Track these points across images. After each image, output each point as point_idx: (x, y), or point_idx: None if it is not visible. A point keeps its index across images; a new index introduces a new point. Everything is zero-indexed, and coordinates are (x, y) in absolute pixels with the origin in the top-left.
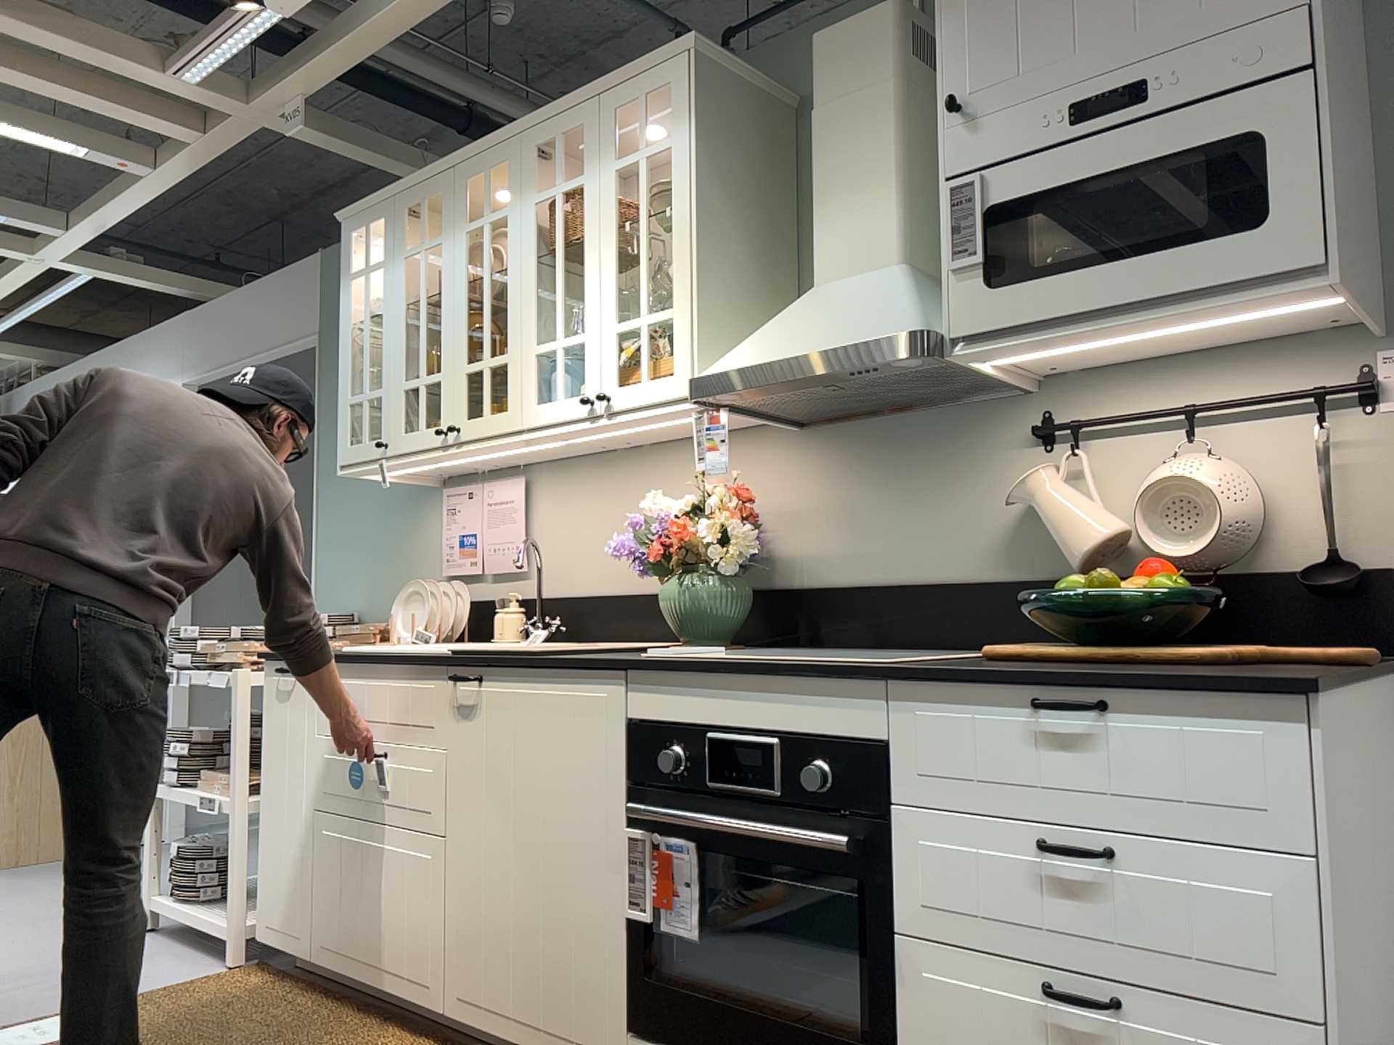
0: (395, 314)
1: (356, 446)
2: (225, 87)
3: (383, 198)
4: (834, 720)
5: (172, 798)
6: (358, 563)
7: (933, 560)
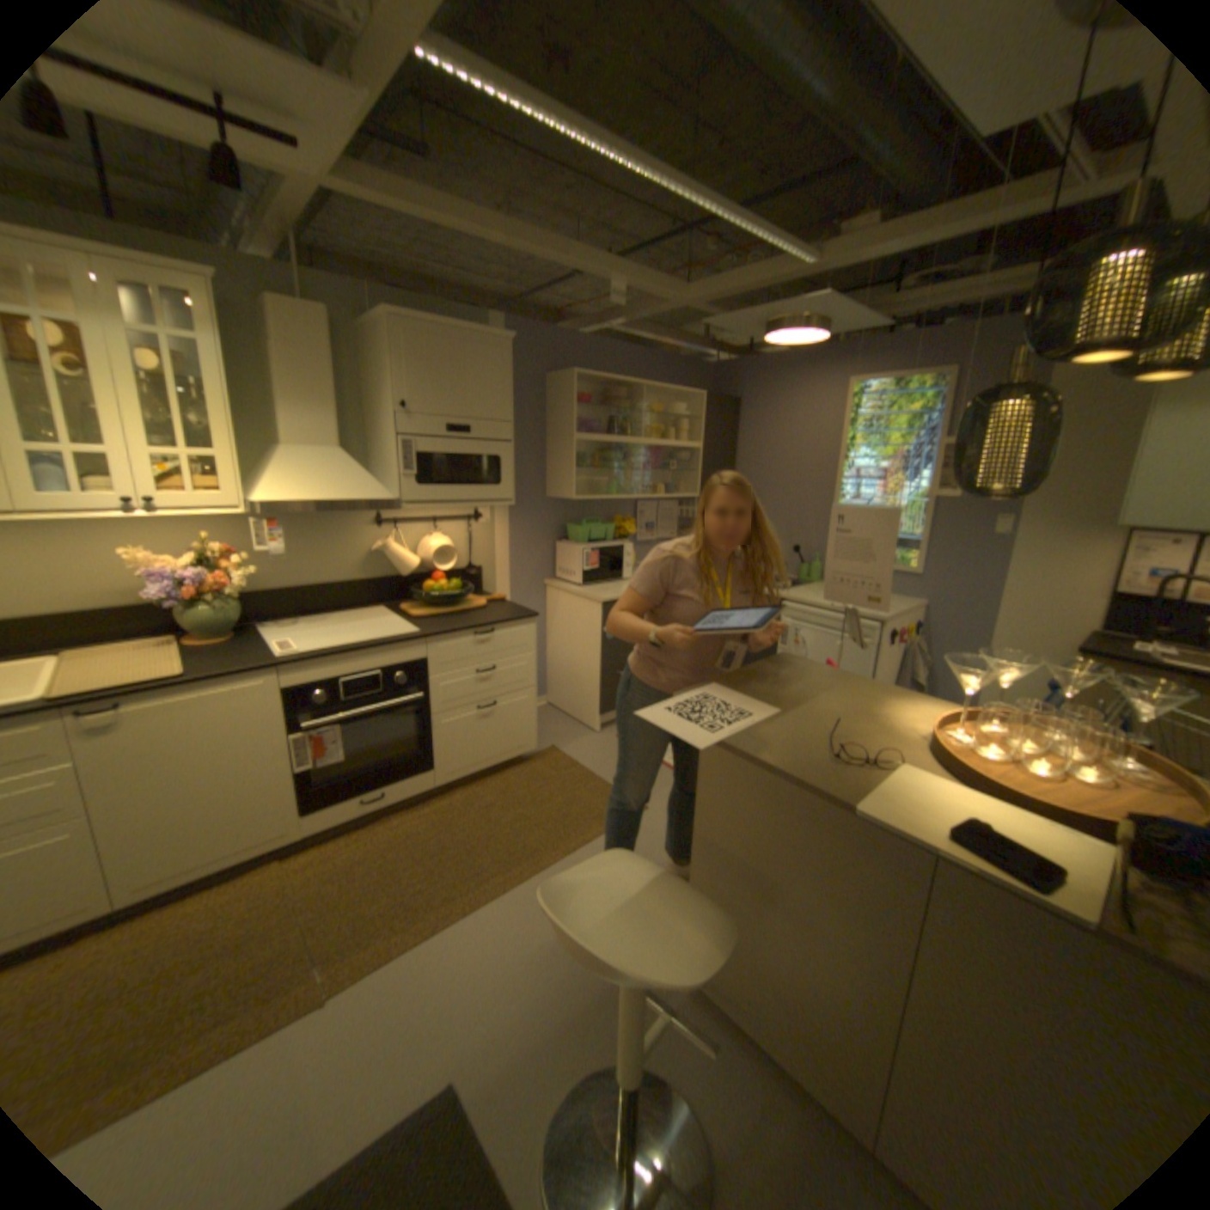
0: None
1: None
2: None
3: None
4: (406, 656)
5: None
6: None
7: (330, 573)
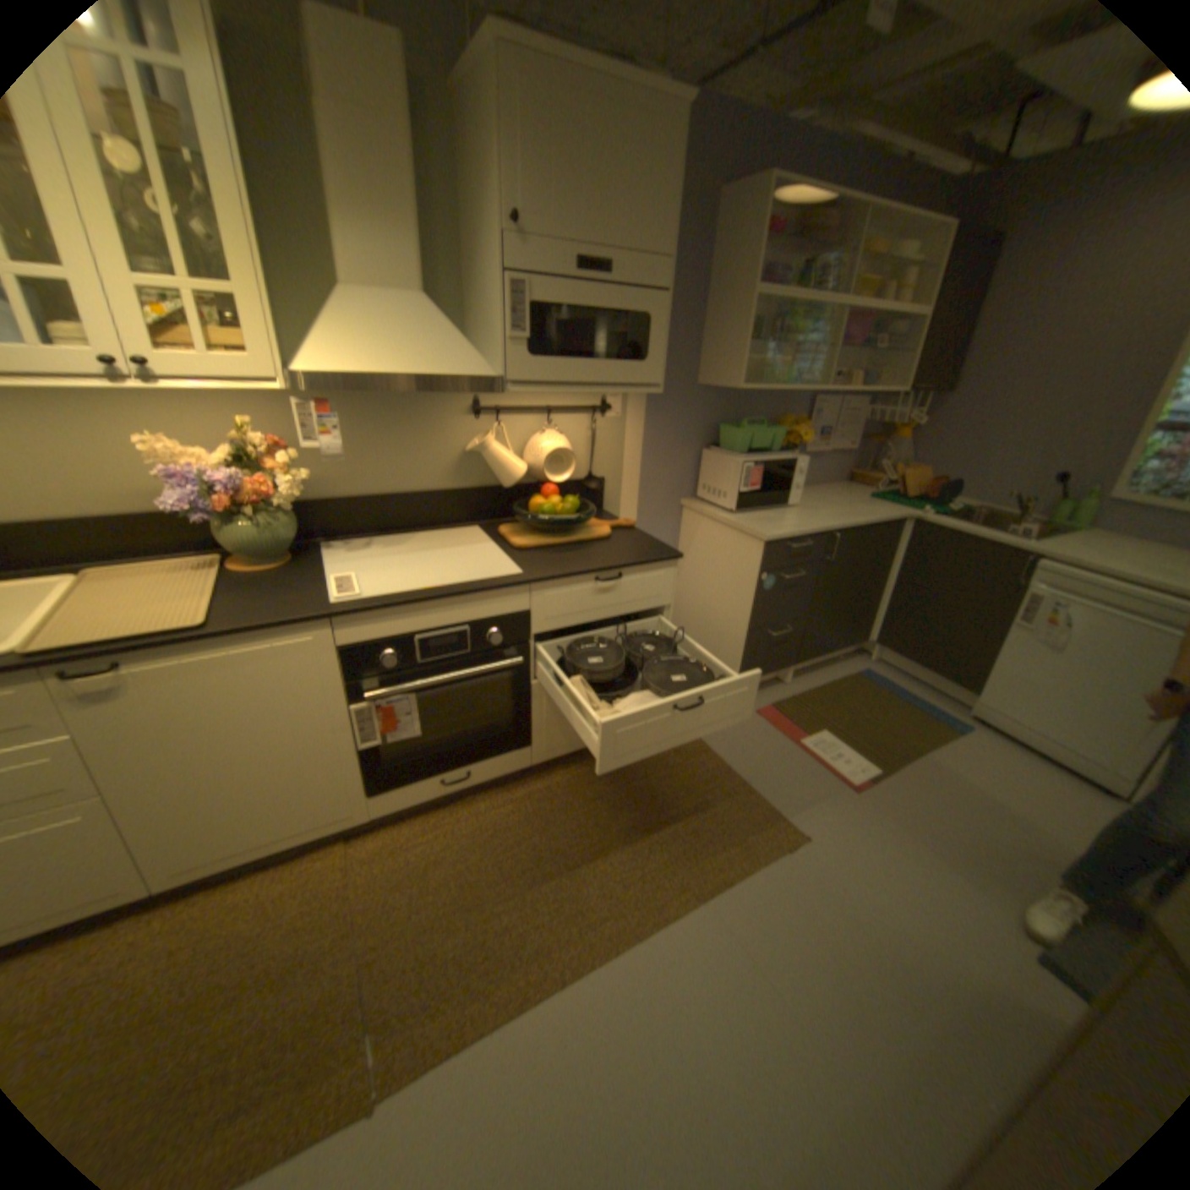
0: None
1: None
2: None
3: None
4: (502, 607)
5: None
6: None
7: (411, 478)
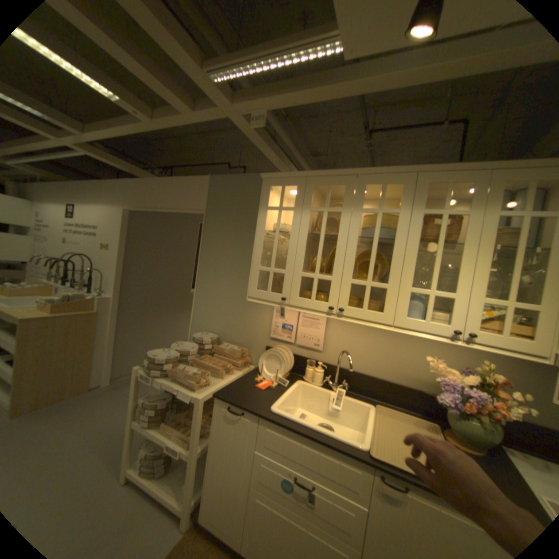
0: (300, 237)
1: (262, 291)
2: (224, 87)
3: (298, 175)
4: None
5: (143, 434)
6: (218, 314)
7: None
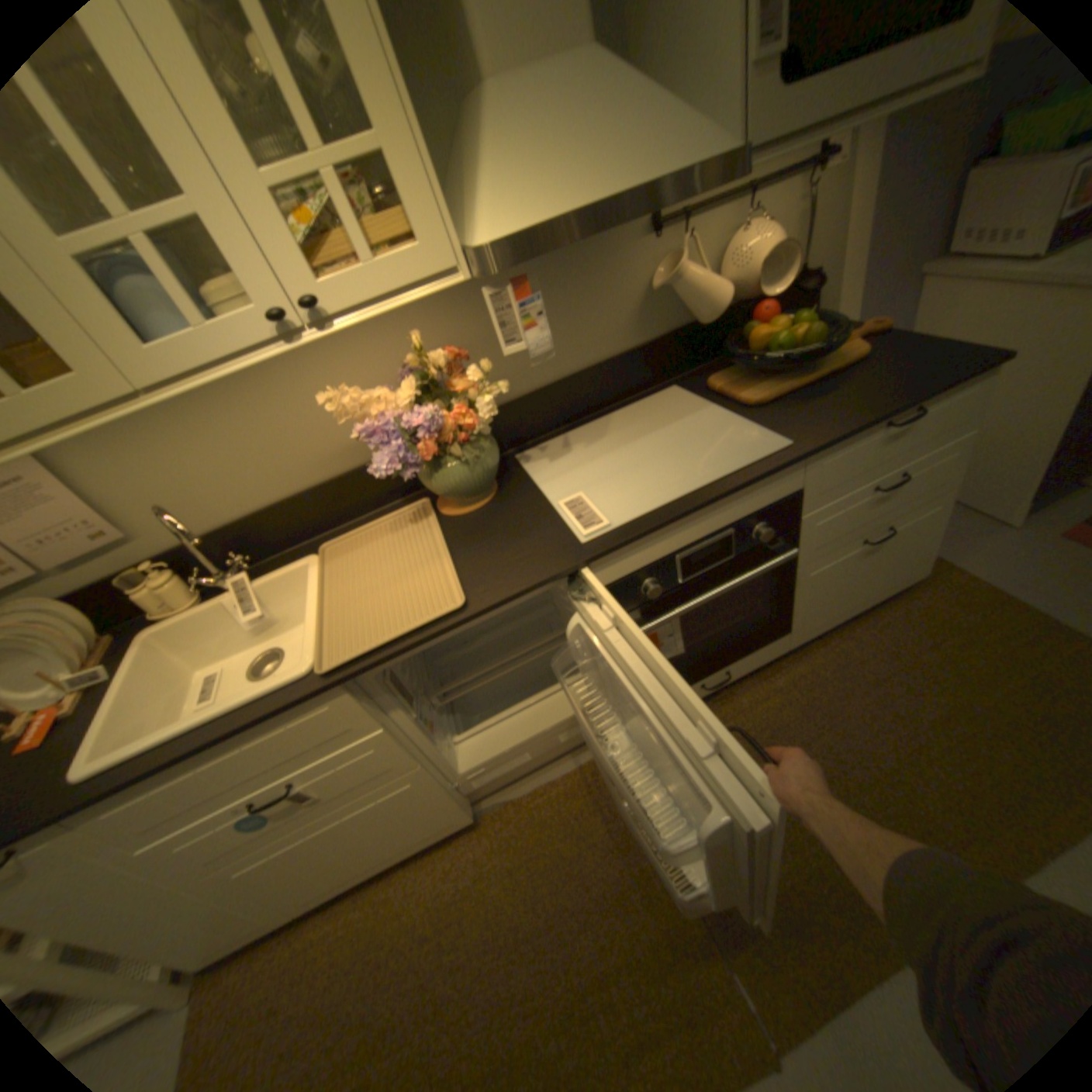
0: None
1: None
2: None
3: None
4: (770, 496)
5: None
6: None
7: (591, 348)
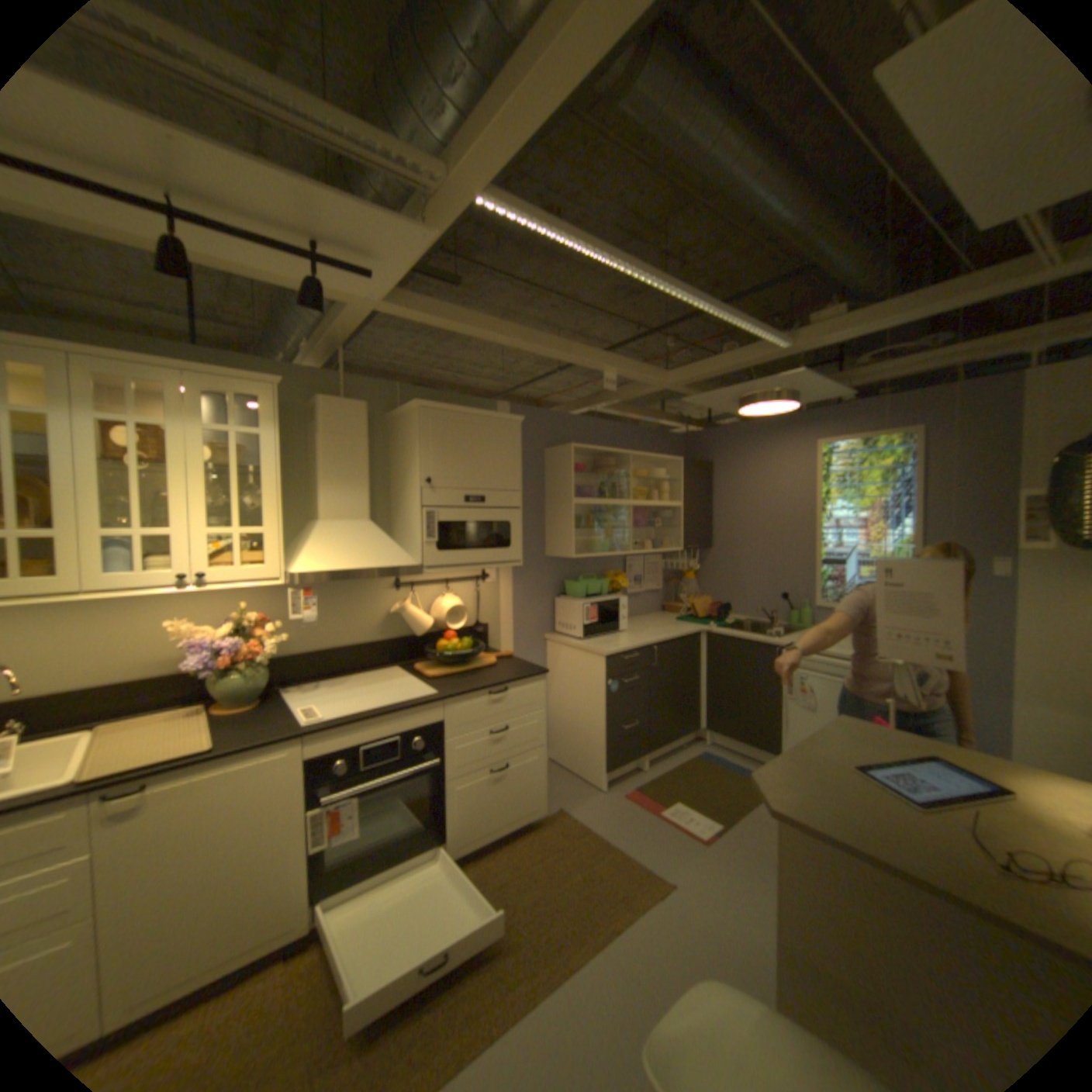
0: None
1: None
2: None
3: None
4: (424, 719)
5: None
6: None
7: (350, 635)
